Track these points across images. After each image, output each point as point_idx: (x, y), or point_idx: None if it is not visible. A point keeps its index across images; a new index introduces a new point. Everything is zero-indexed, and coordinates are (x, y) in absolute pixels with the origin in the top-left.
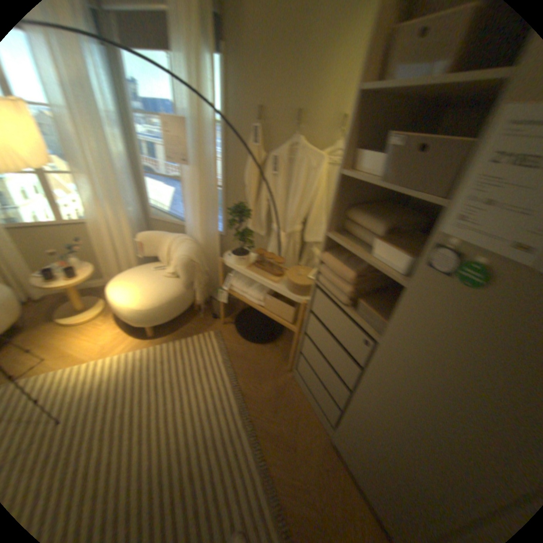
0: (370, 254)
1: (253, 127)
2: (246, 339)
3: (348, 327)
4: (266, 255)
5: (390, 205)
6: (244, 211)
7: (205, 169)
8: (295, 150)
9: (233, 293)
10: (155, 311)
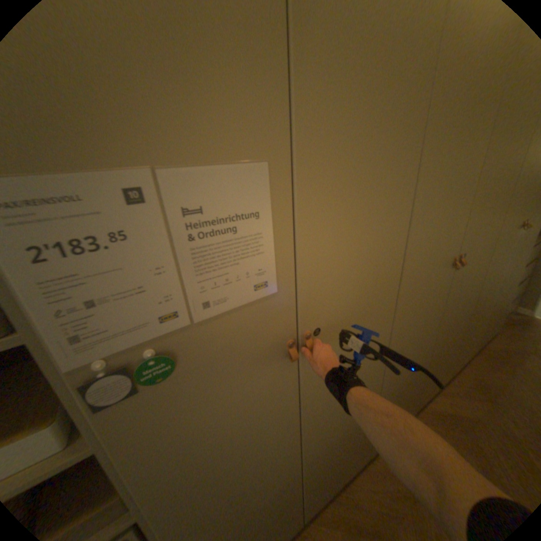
0: None
1: None
2: None
3: None
4: None
5: None
6: None
7: None
8: None
9: None
10: None
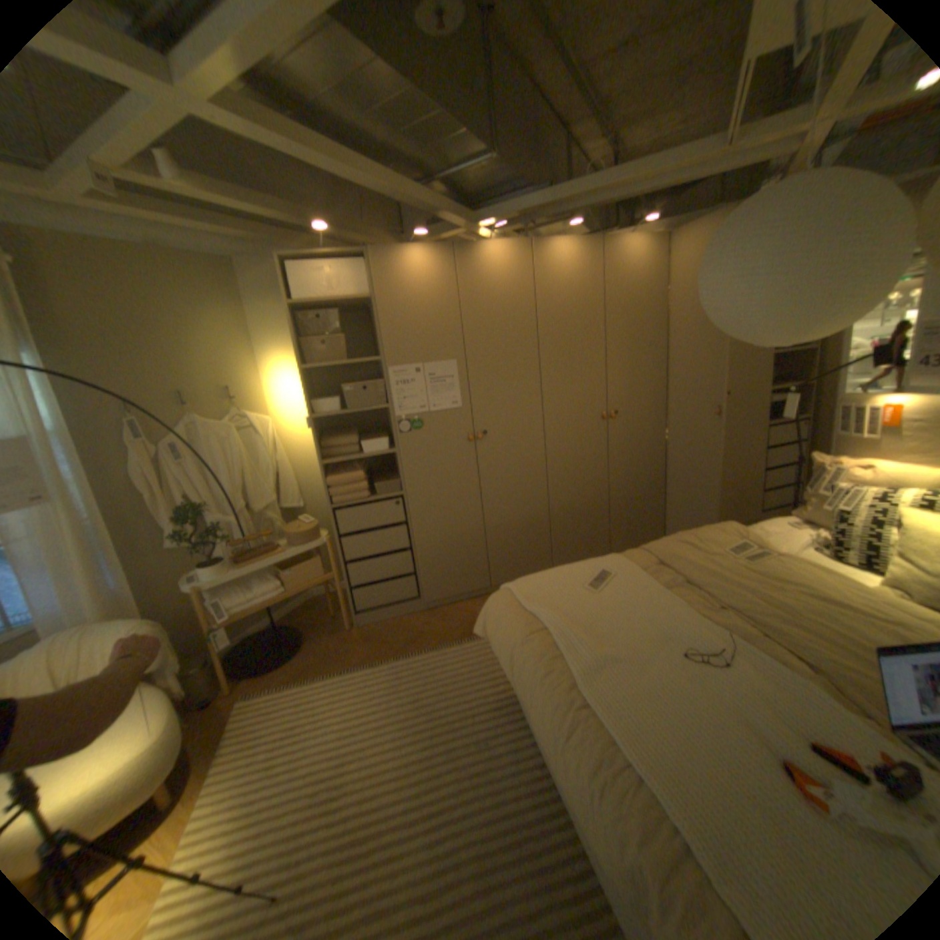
0: (361, 455)
1: (120, 424)
2: (281, 664)
3: (380, 508)
4: (247, 540)
5: (330, 432)
6: (185, 514)
7: (69, 500)
8: (193, 430)
9: (235, 617)
10: (171, 724)
